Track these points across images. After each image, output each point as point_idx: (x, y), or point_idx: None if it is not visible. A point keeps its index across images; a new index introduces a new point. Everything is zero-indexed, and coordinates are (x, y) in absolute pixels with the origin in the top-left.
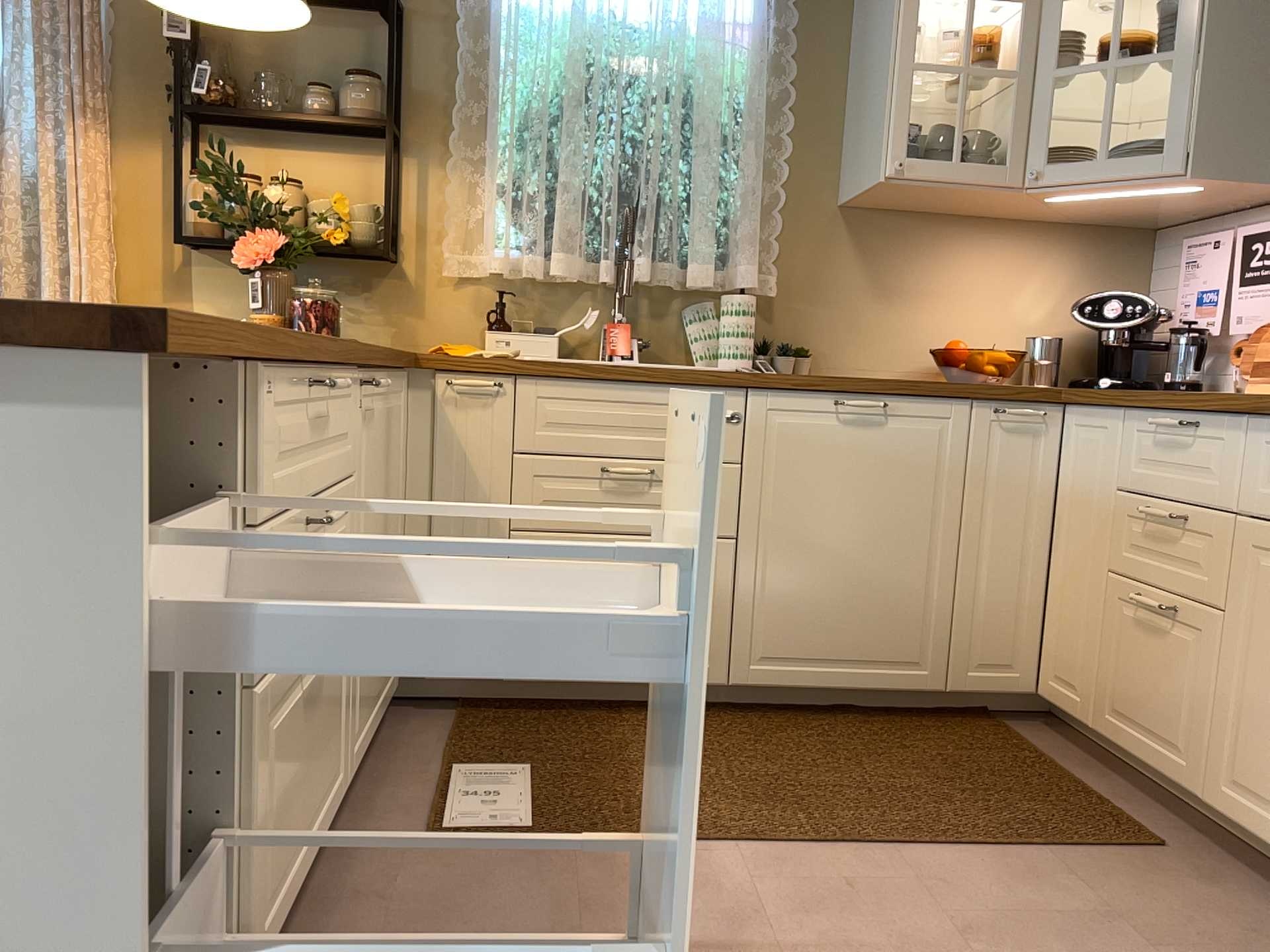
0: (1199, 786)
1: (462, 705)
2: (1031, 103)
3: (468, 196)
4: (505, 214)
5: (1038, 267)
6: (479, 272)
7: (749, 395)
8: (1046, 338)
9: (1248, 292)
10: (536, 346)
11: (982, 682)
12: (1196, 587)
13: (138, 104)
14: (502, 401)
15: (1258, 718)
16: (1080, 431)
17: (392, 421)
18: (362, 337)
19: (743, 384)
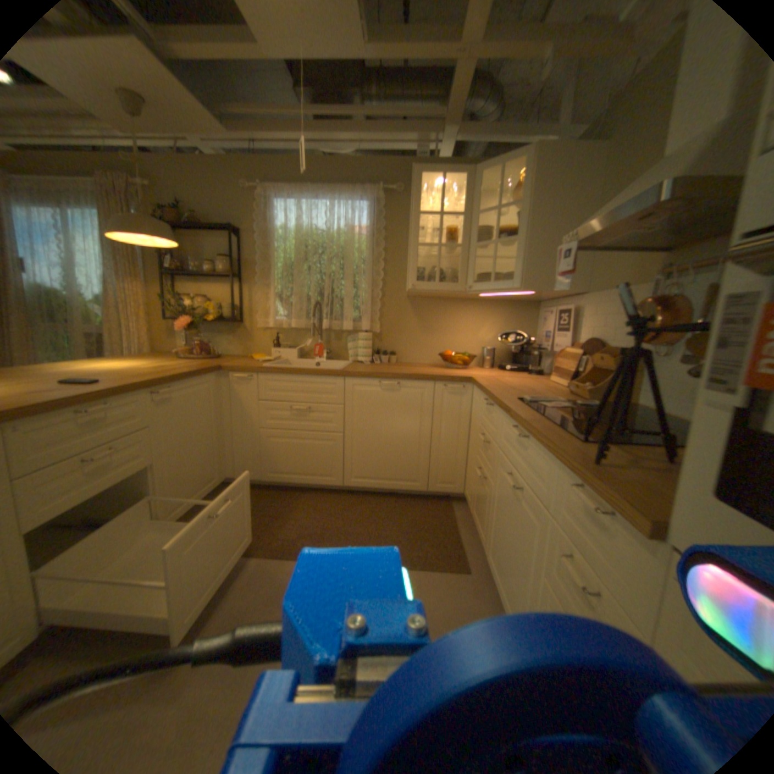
0: (486, 551)
1: (251, 488)
2: (469, 257)
3: (266, 298)
4: (278, 305)
5: (489, 319)
6: (270, 326)
7: (345, 380)
8: (493, 348)
9: (559, 335)
10: (289, 354)
11: (441, 489)
12: (490, 472)
13: (152, 269)
14: (254, 382)
15: (496, 532)
16: (475, 395)
17: (201, 394)
18: (232, 350)
19: (342, 376)
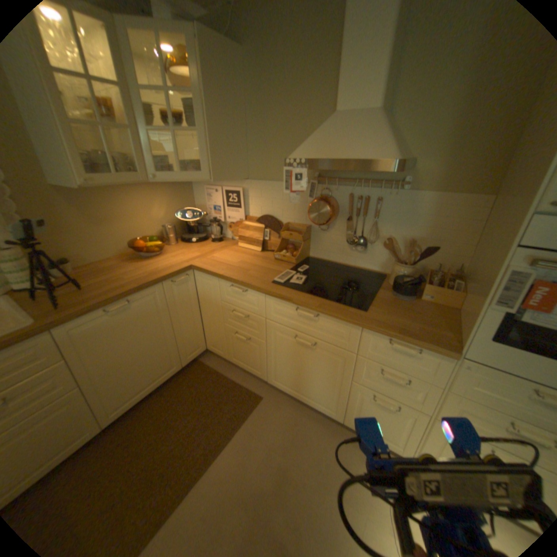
0: (265, 378)
1: None
2: (138, 141)
3: None
4: None
5: (155, 197)
6: None
7: (50, 333)
8: (166, 223)
9: (229, 209)
10: None
11: (191, 358)
12: (255, 334)
13: None
14: None
15: (280, 367)
16: (201, 279)
17: None
18: None
19: (44, 332)
